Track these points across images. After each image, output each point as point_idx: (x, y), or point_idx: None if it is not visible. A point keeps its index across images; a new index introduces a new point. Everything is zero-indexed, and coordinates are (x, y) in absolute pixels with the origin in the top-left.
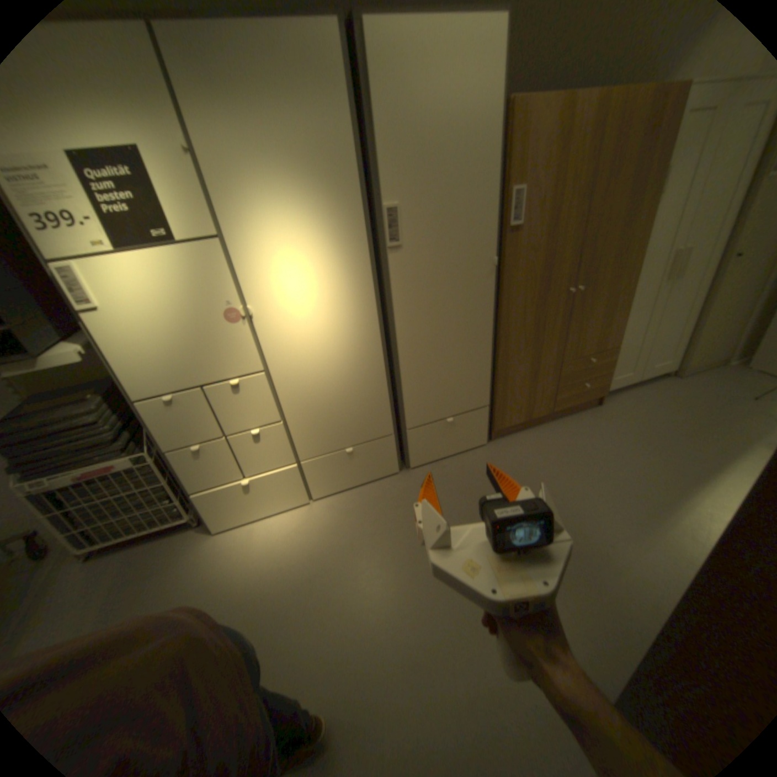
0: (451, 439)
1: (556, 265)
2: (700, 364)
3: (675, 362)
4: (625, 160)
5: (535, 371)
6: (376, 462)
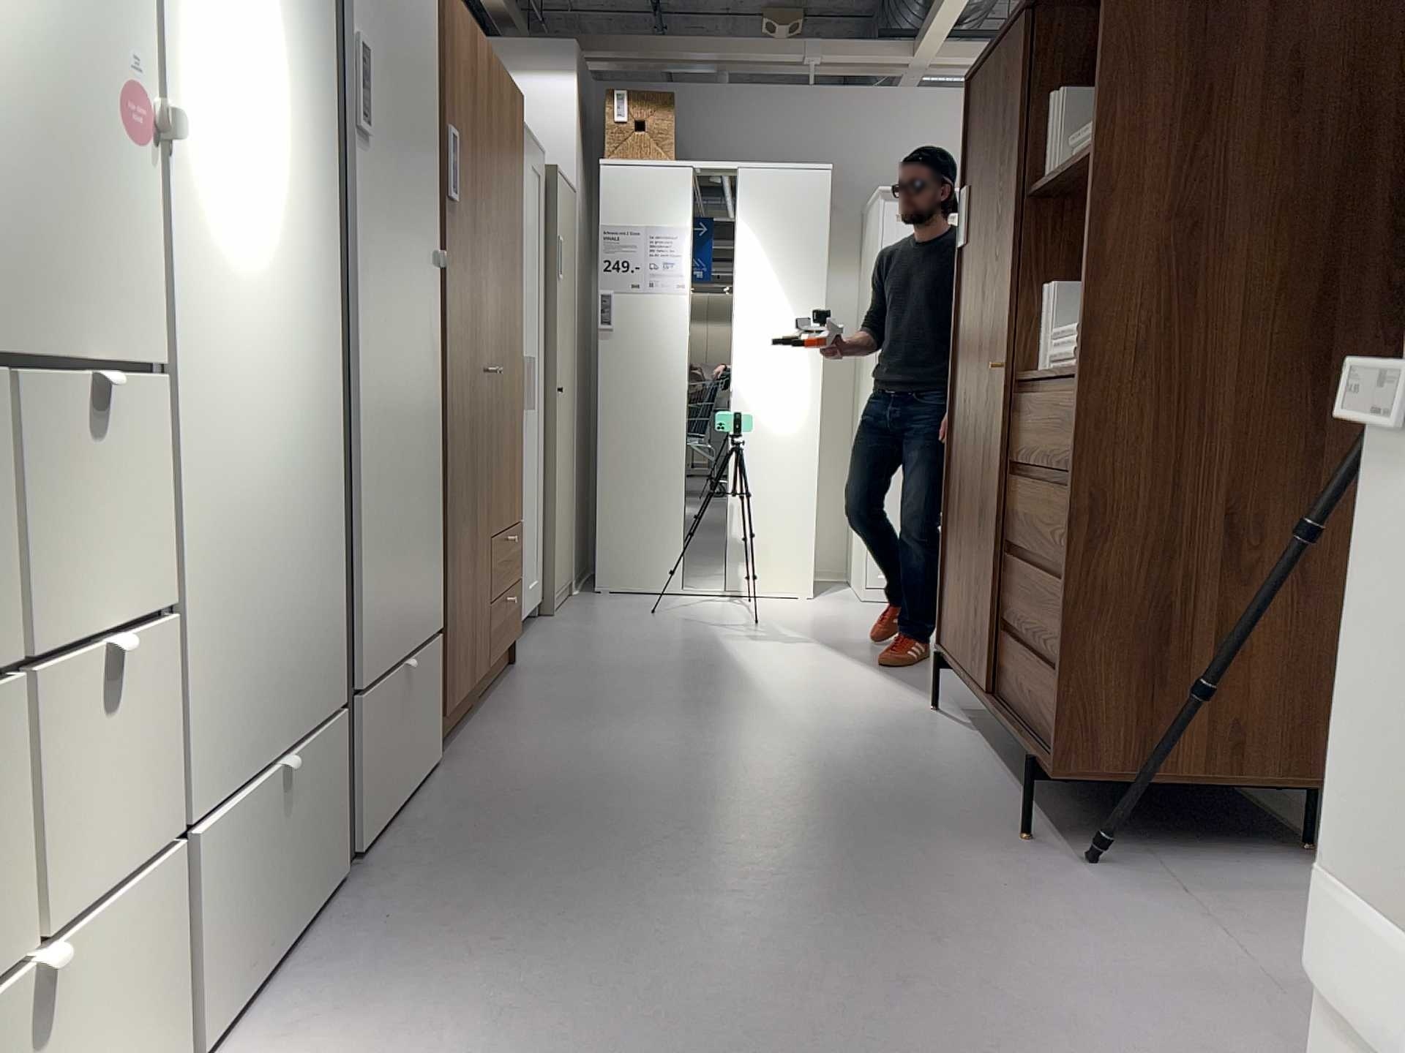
0: (407, 739)
1: (478, 309)
2: (559, 585)
3: (538, 582)
4: (504, 166)
5: (473, 546)
6: (317, 828)
